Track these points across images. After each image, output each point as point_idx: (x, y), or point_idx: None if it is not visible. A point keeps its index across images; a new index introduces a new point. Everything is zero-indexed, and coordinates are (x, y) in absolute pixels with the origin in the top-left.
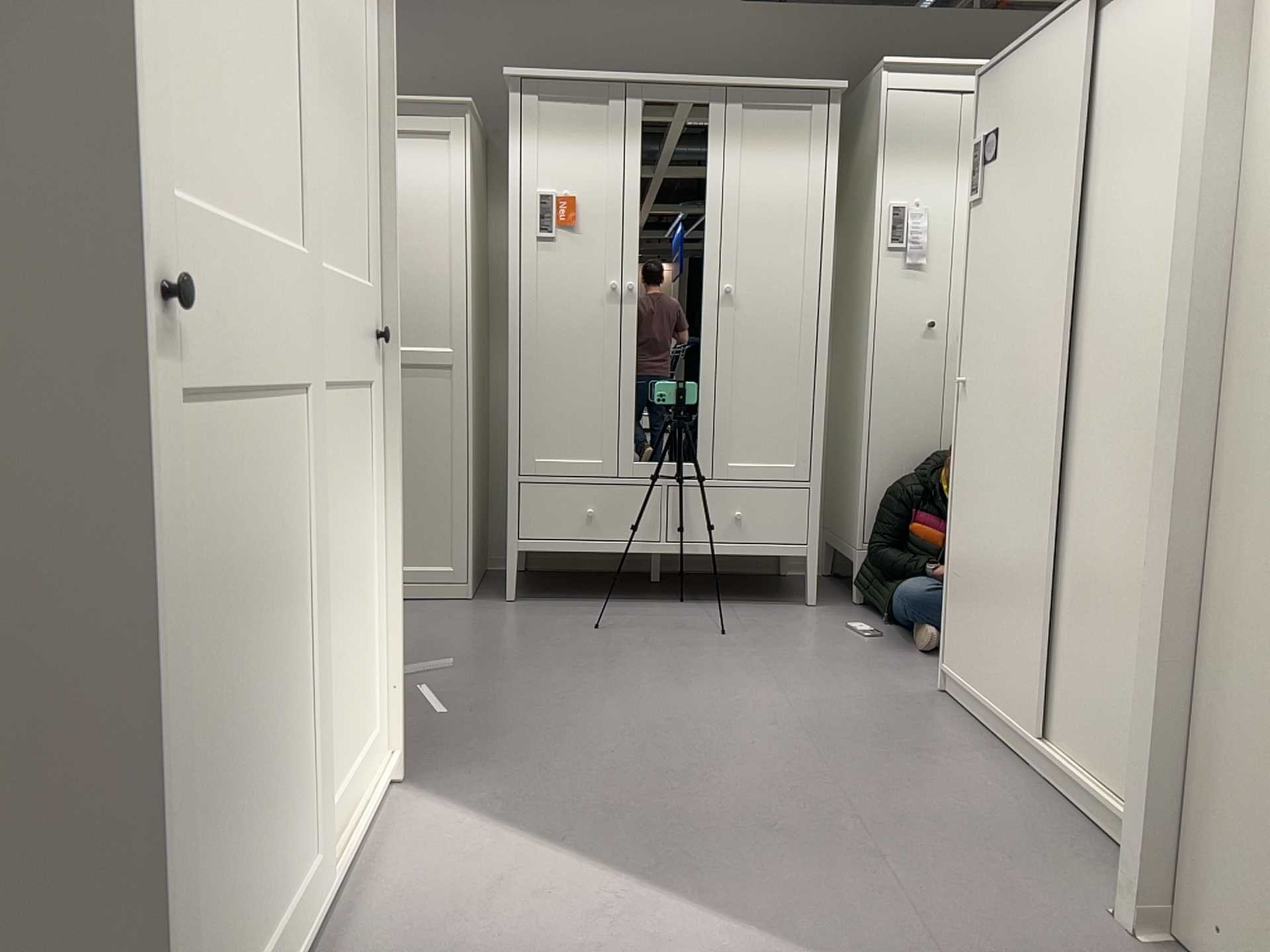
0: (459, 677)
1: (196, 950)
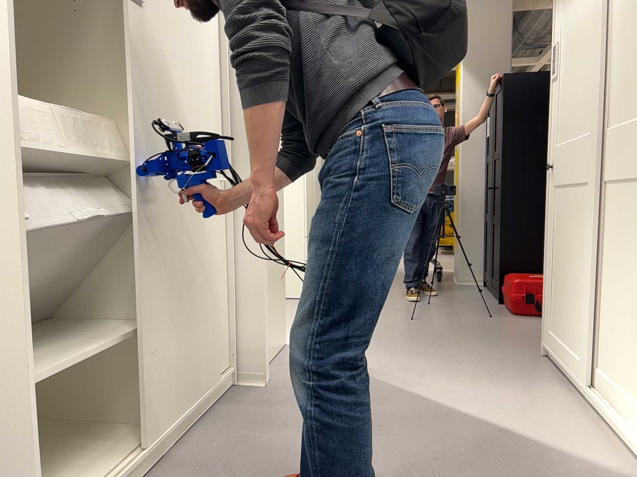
0: None
1: (550, 305)
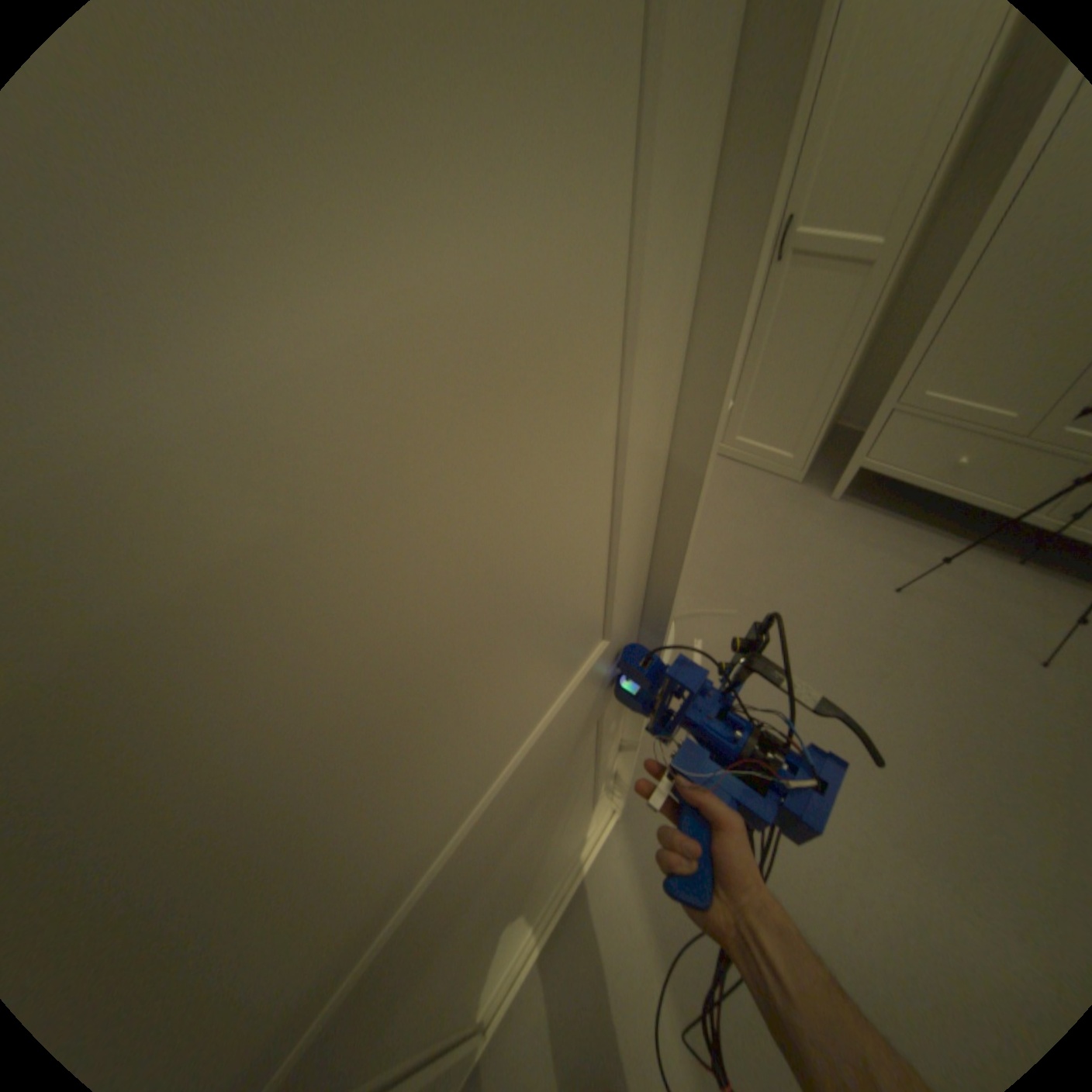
0: (737, 631)
1: None
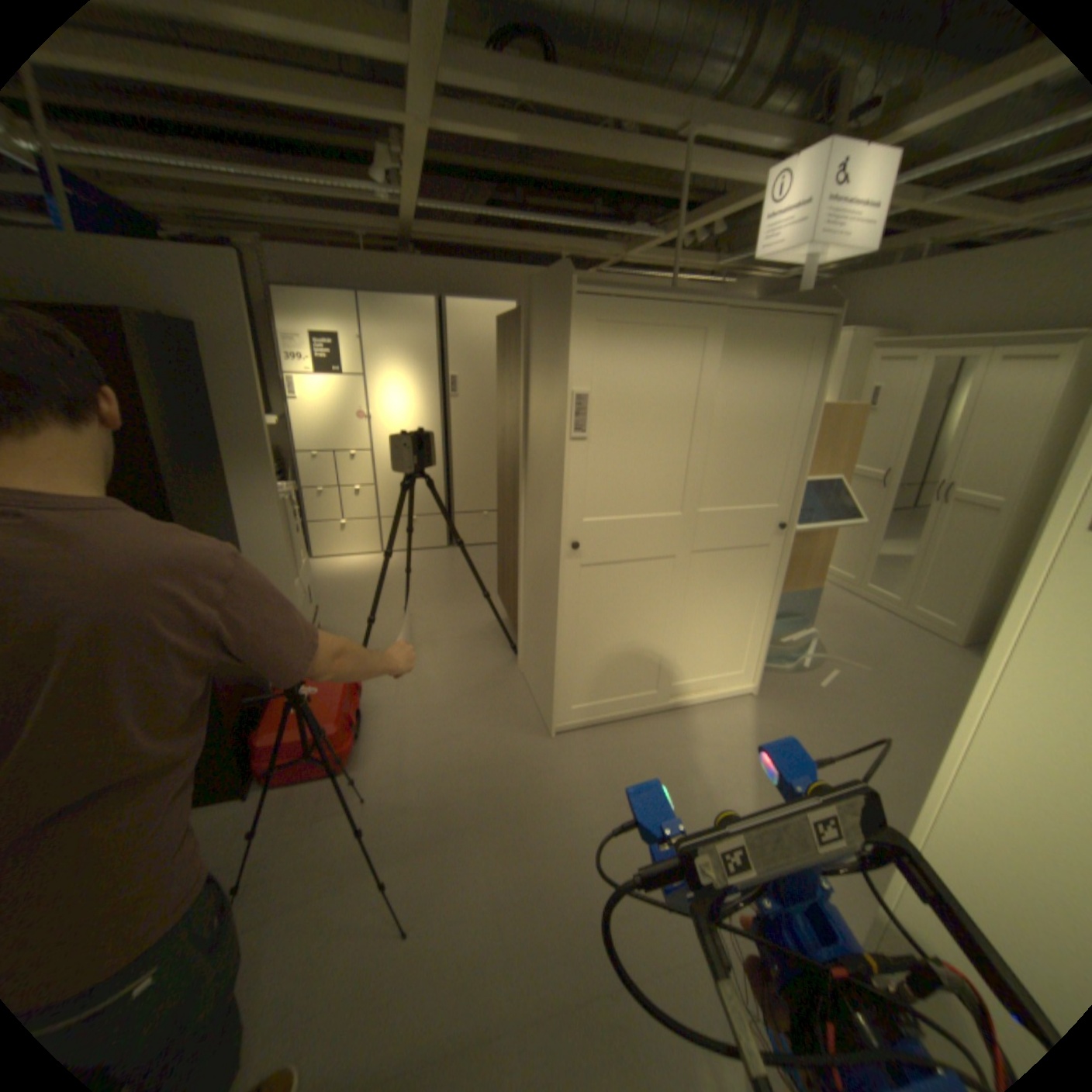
0: (868, 678)
1: (583, 682)
